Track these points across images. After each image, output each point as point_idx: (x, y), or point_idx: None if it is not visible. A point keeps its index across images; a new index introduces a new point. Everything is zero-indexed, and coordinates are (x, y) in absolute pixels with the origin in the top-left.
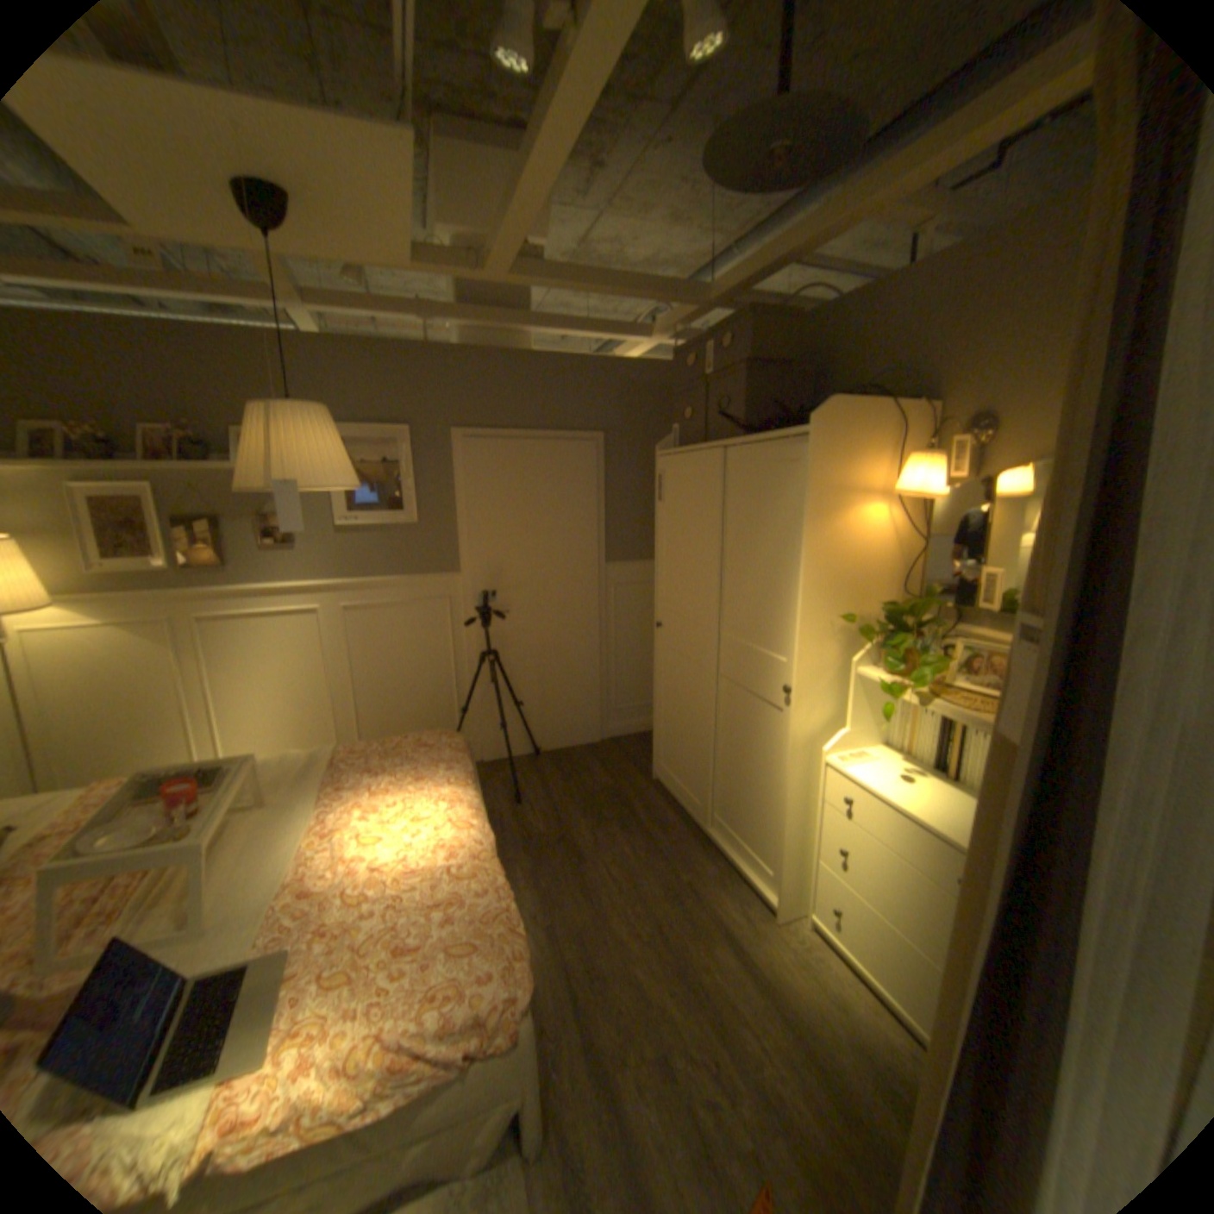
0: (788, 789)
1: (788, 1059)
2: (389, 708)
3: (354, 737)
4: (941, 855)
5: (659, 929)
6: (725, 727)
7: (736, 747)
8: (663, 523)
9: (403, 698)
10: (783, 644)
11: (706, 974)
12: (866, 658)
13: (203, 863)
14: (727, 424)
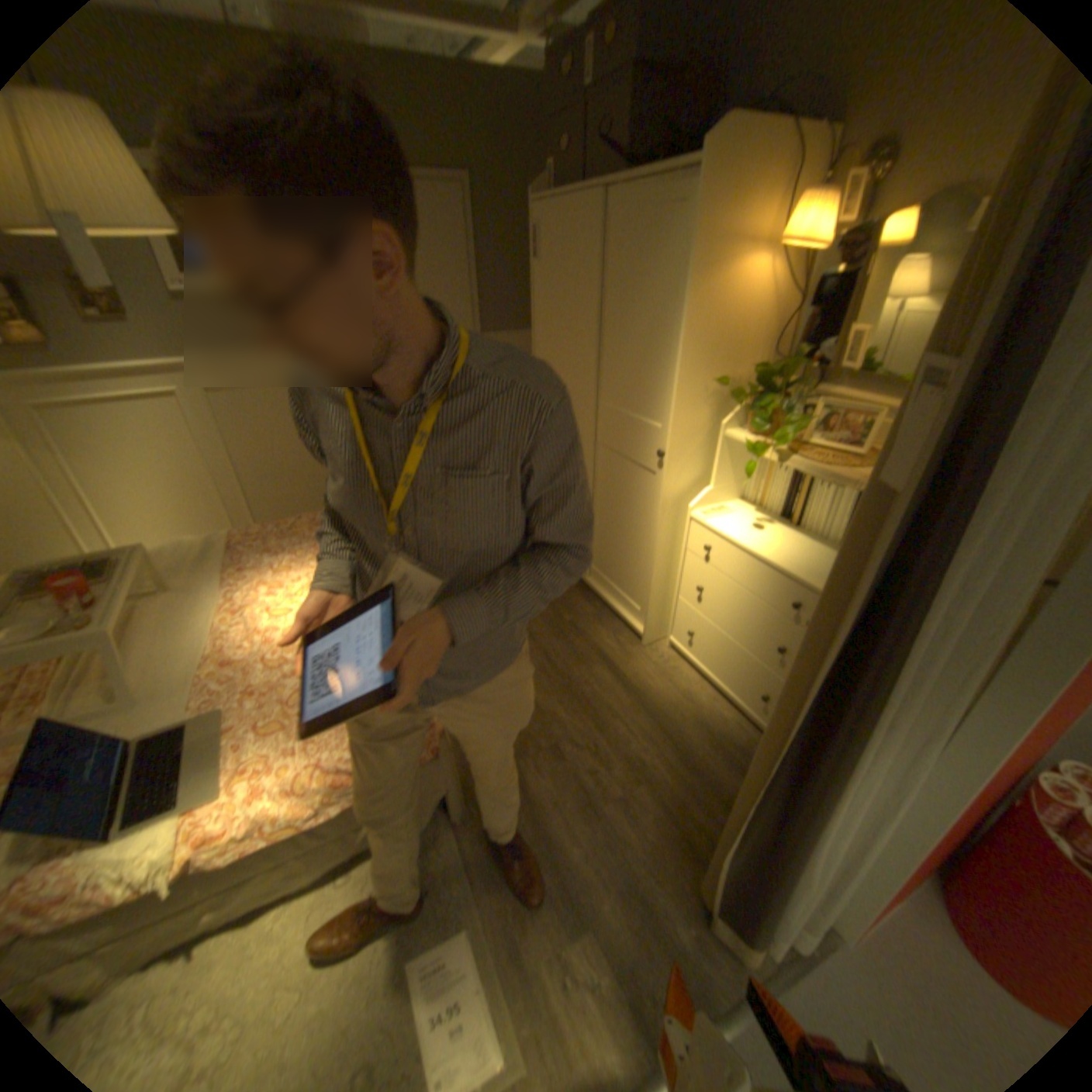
0: (656, 540)
1: (649, 735)
2: (279, 490)
3: (250, 520)
4: (780, 585)
5: (548, 657)
6: (601, 491)
7: (612, 507)
8: (539, 283)
9: (291, 480)
10: (659, 409)
11: (587, 685)
12: (733, 420)
13: (115, 645)
14: (609, 155)
